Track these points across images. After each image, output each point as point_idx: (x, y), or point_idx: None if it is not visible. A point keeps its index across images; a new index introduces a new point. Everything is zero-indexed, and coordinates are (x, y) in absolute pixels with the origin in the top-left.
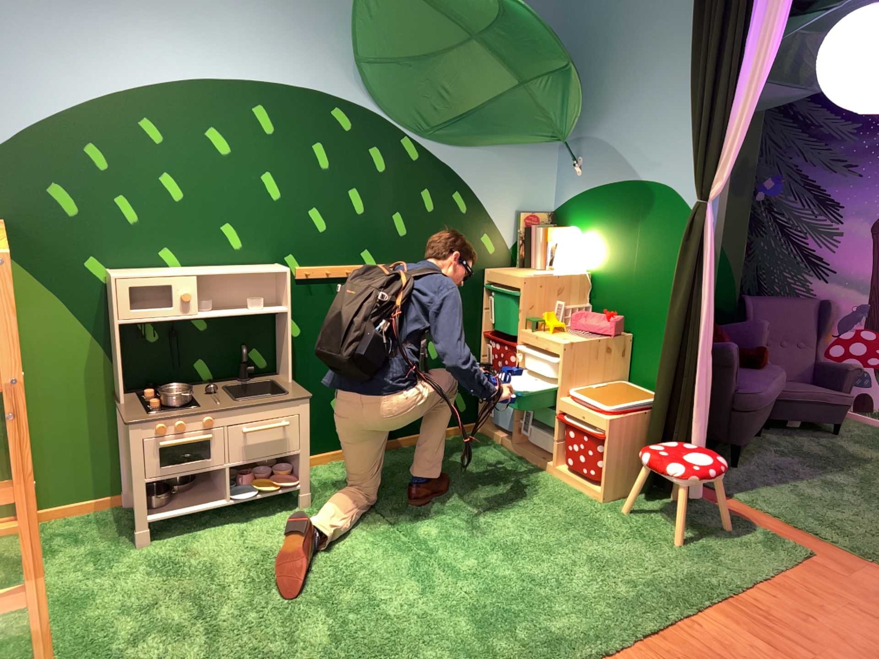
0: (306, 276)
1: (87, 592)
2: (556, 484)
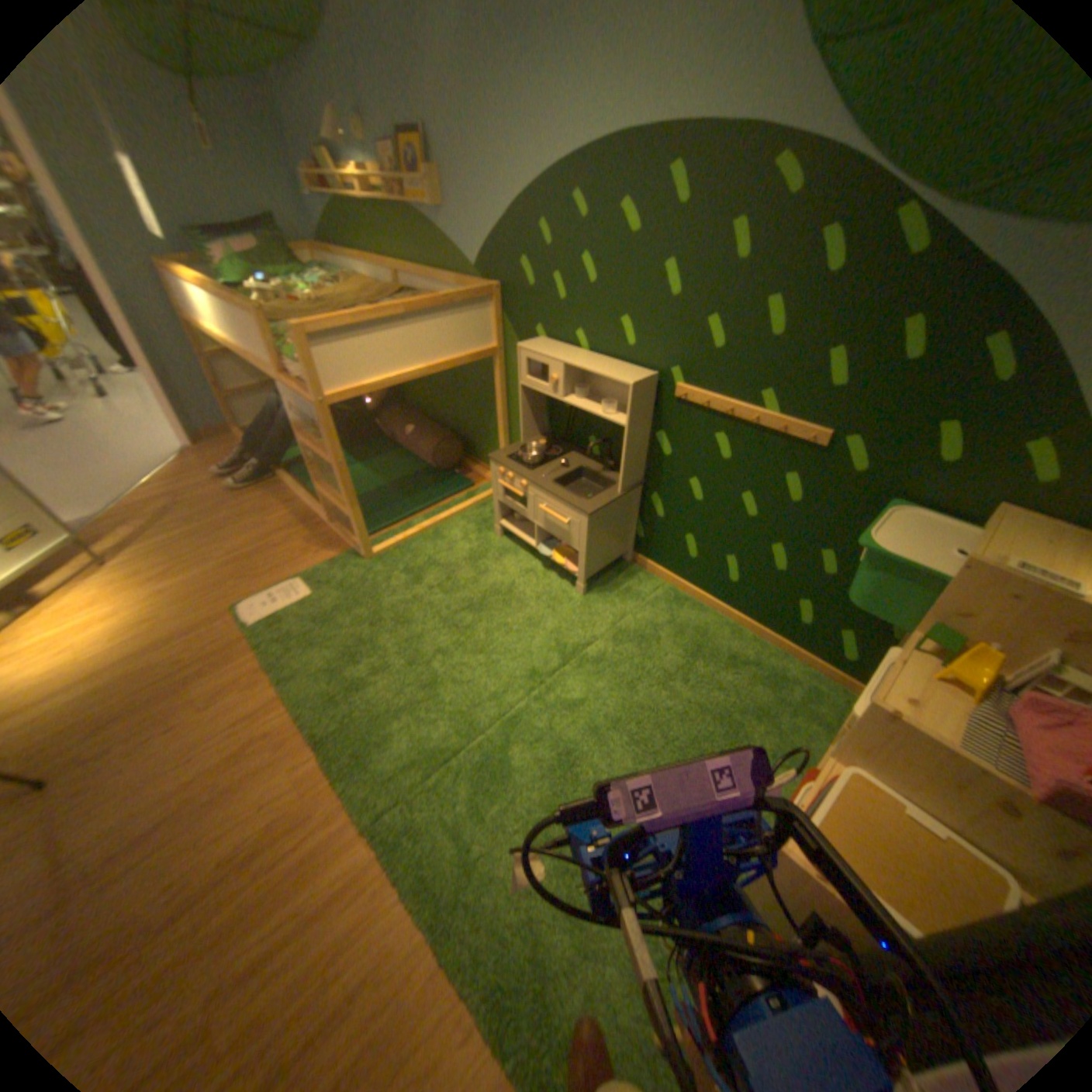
0: (682, 397)
1: (441, 536)
2: None
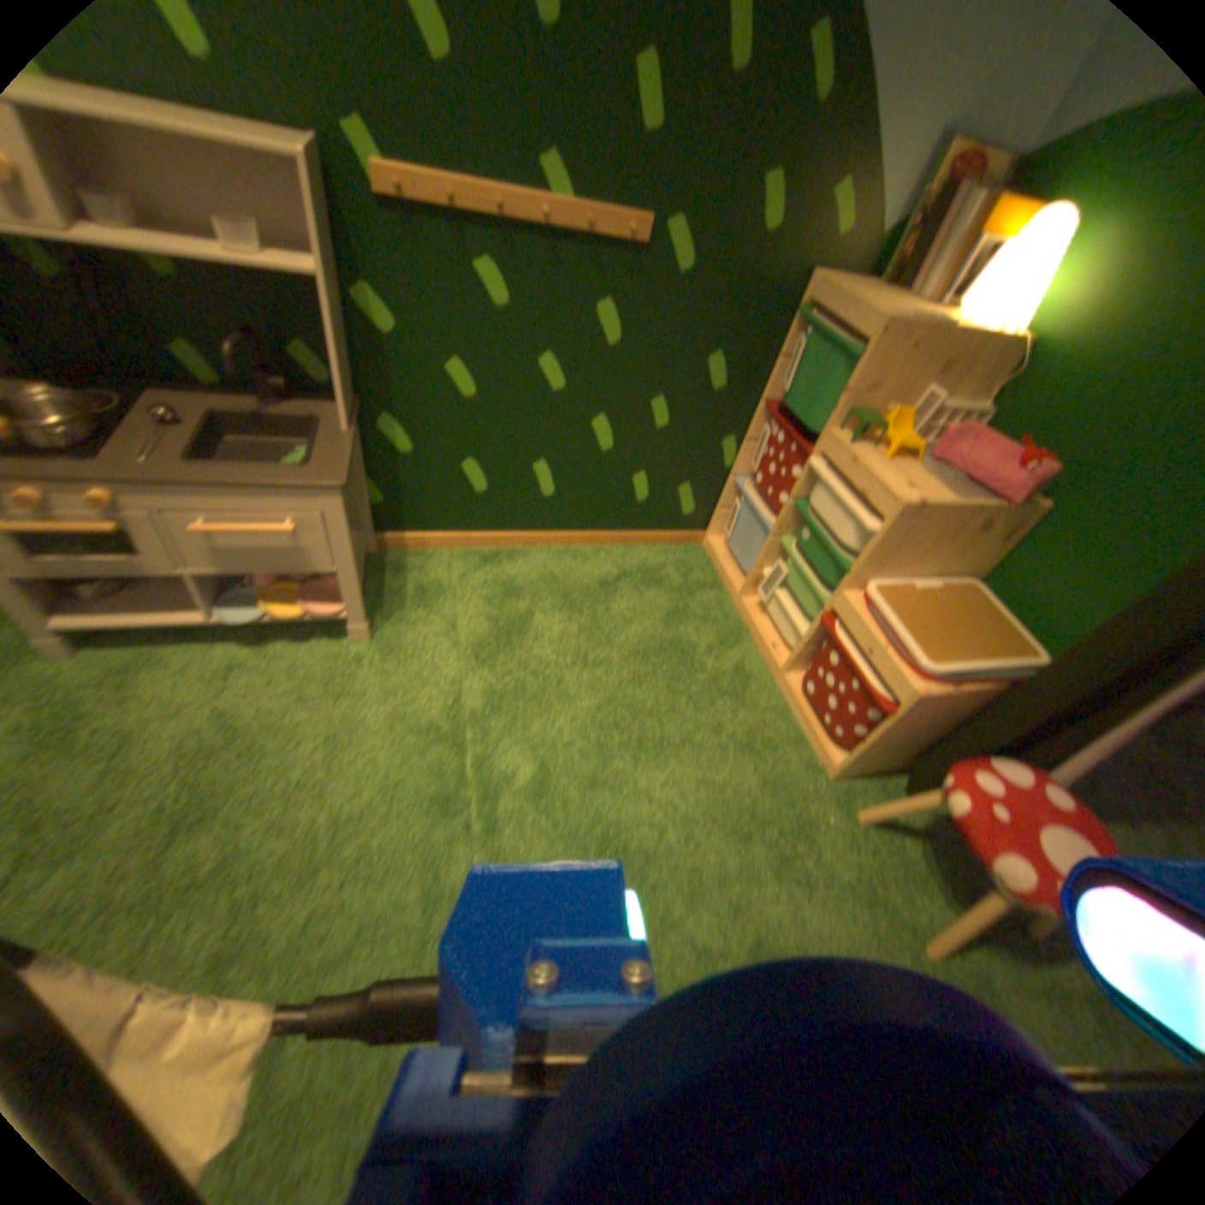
0: (391, 180)
1: None
2: (772, 710)
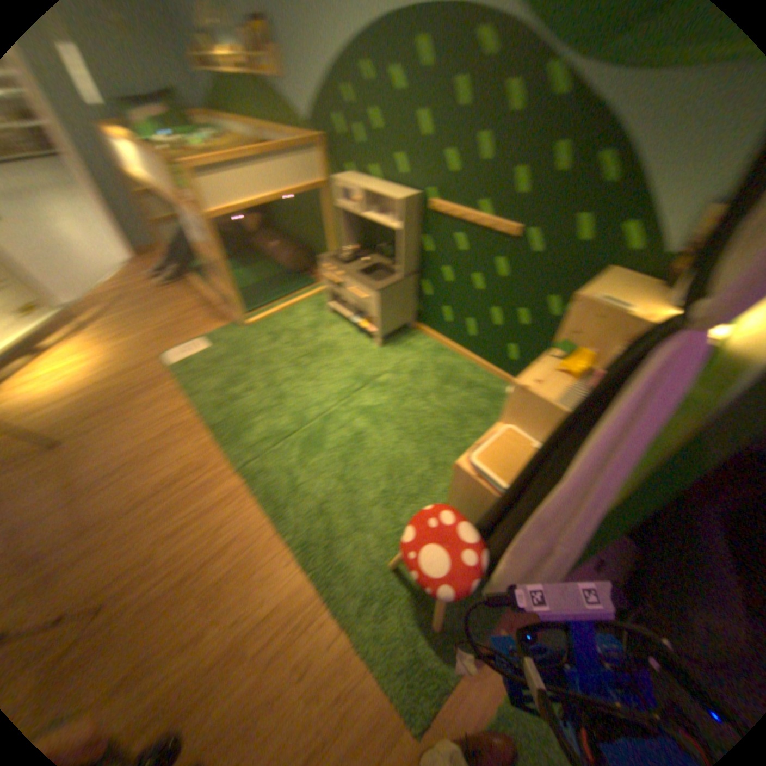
0: (432, 209)
1: (290, 314)
2: None
